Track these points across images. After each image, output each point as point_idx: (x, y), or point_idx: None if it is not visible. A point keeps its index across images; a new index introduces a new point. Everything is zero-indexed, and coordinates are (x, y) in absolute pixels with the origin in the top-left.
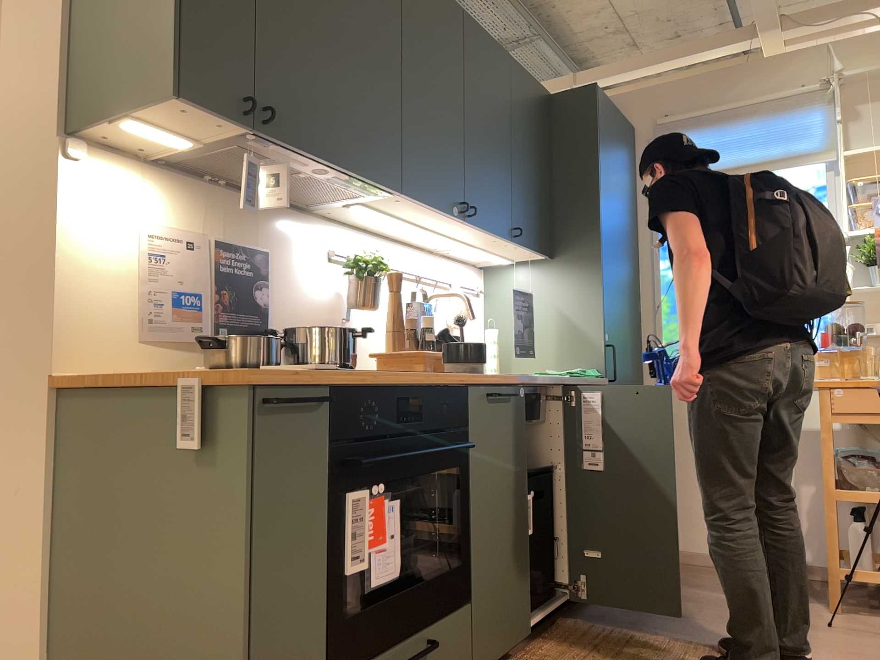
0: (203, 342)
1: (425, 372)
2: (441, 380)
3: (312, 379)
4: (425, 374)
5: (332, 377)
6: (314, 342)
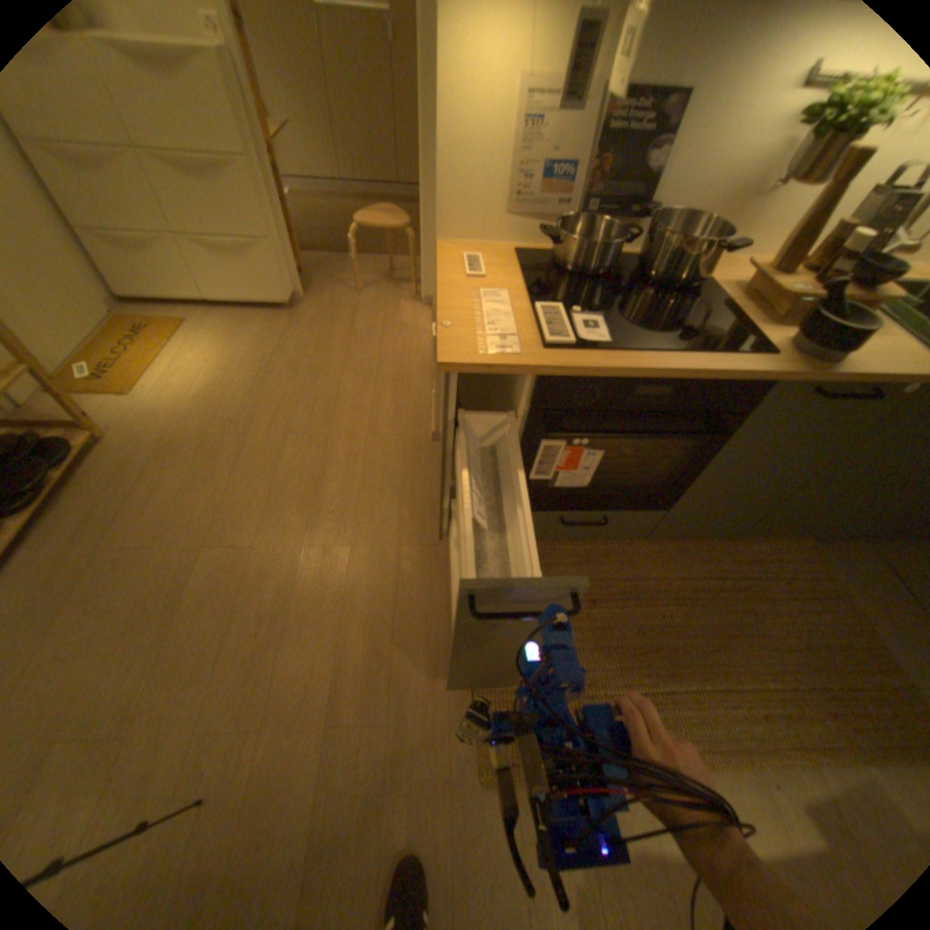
0: (557, 223)
1: (719, 352)
2: (728, 370)
3: (514, 371)
4: (710, 358)
5: (537, 371)
6: (665, 246)
